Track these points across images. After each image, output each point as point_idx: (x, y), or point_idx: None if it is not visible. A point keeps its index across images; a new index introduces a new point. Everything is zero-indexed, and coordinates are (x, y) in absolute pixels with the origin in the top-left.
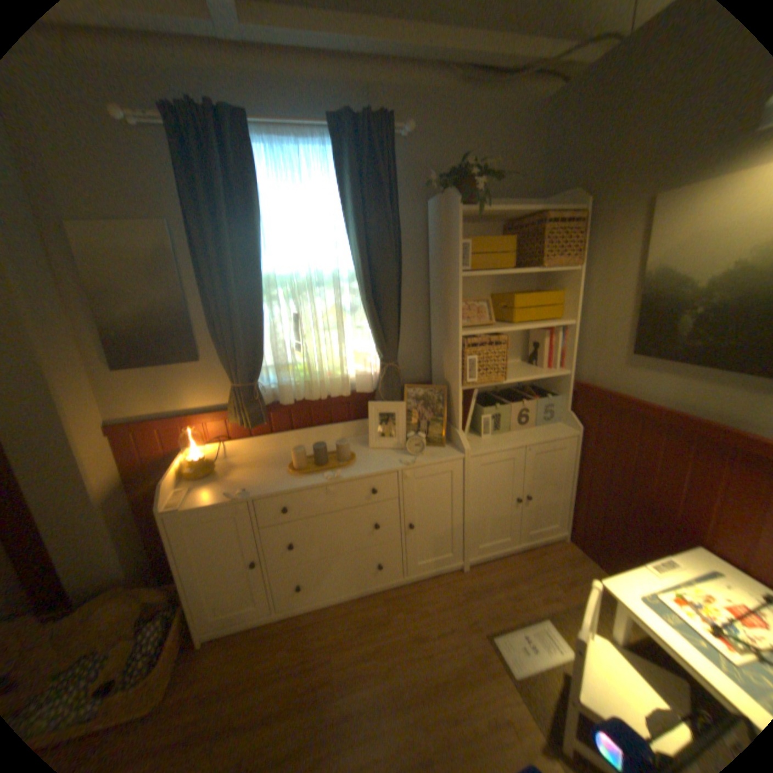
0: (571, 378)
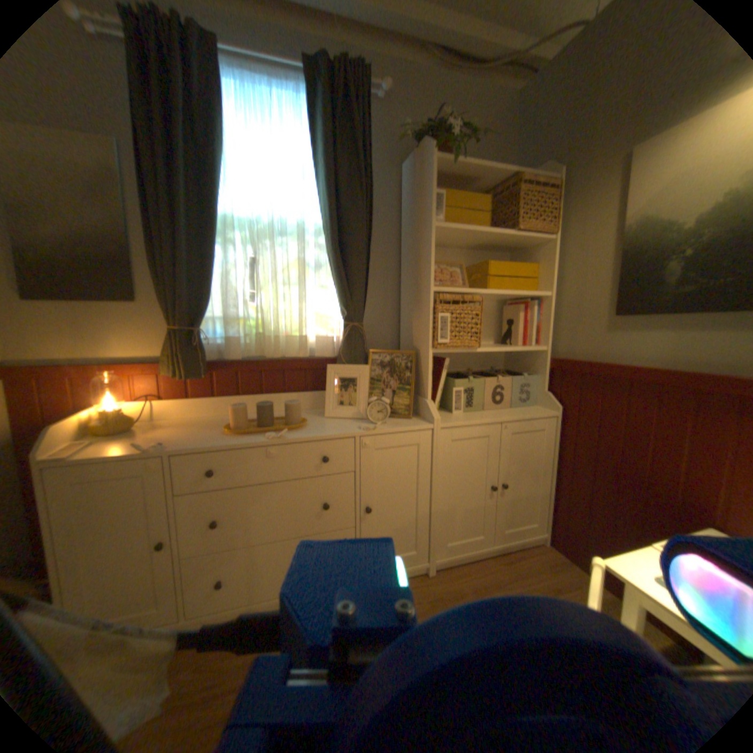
0: (547, 354)
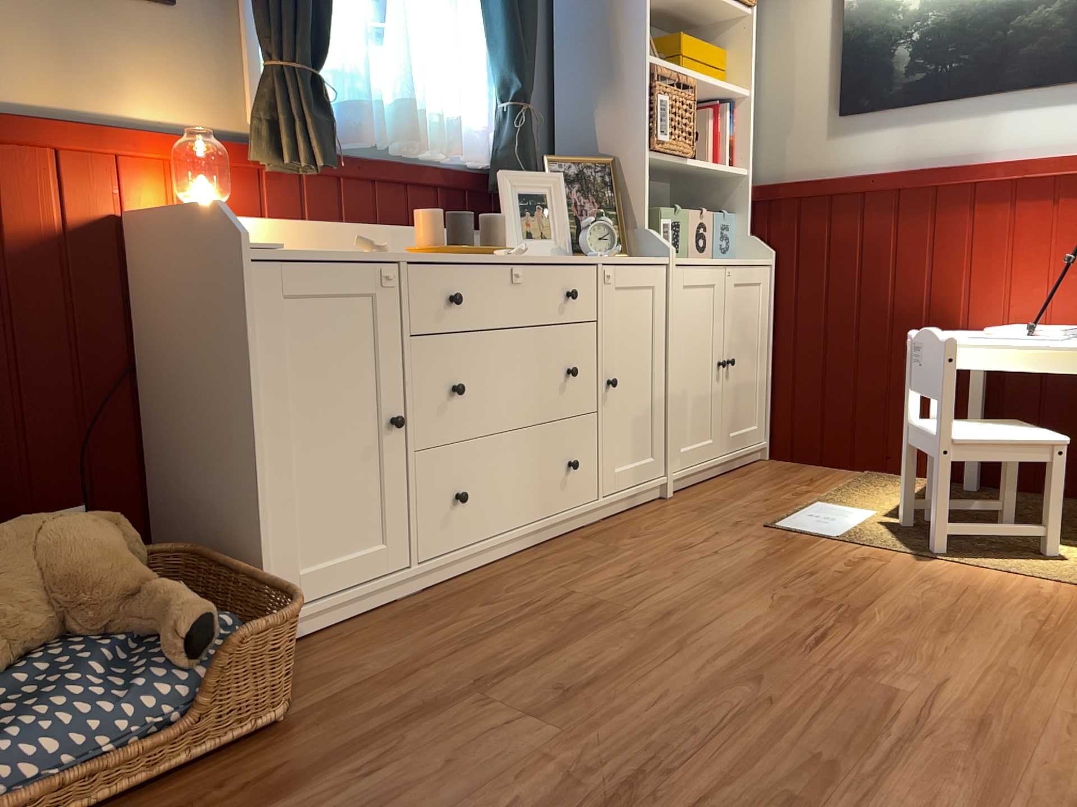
0: (747, 181)
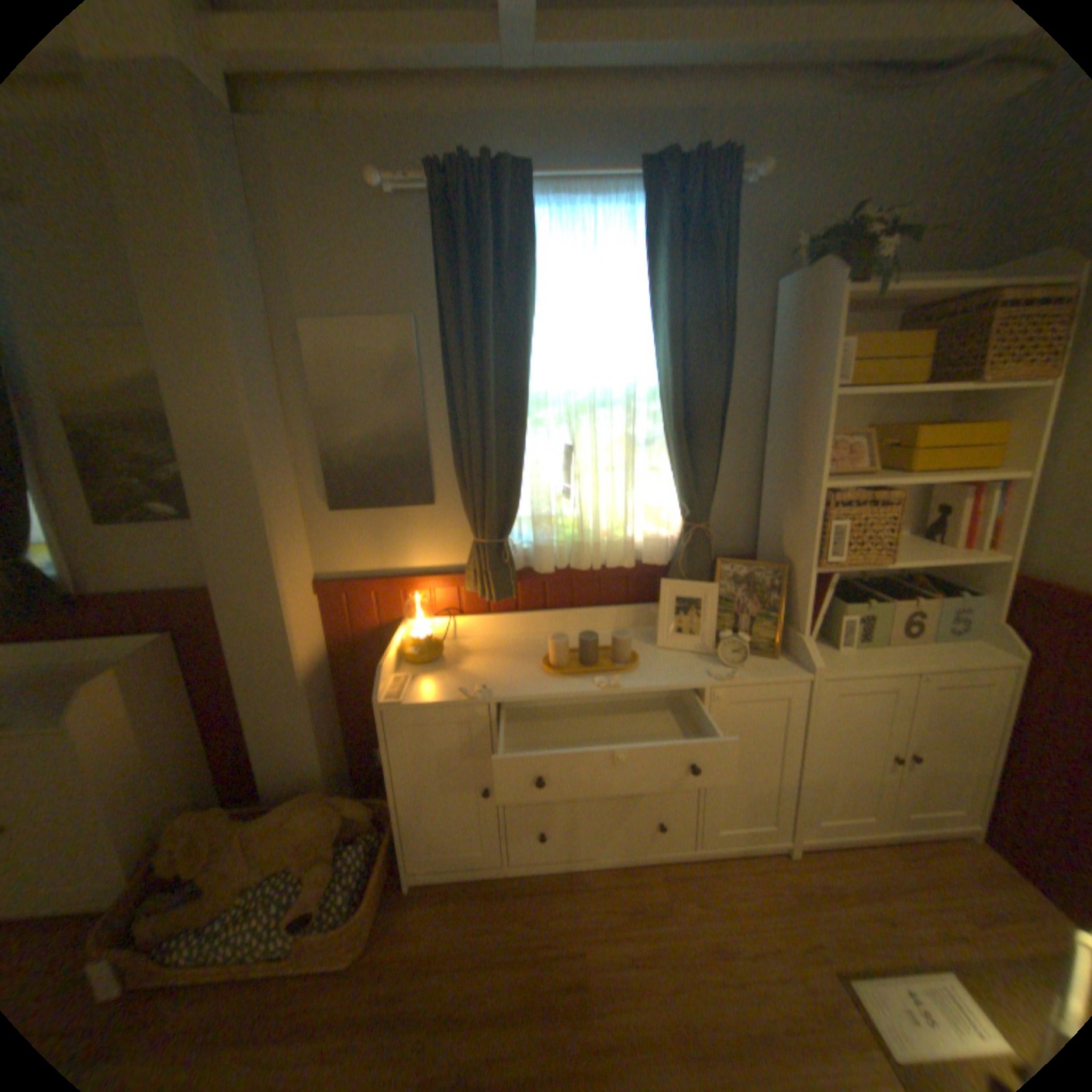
0: (1012, 568)
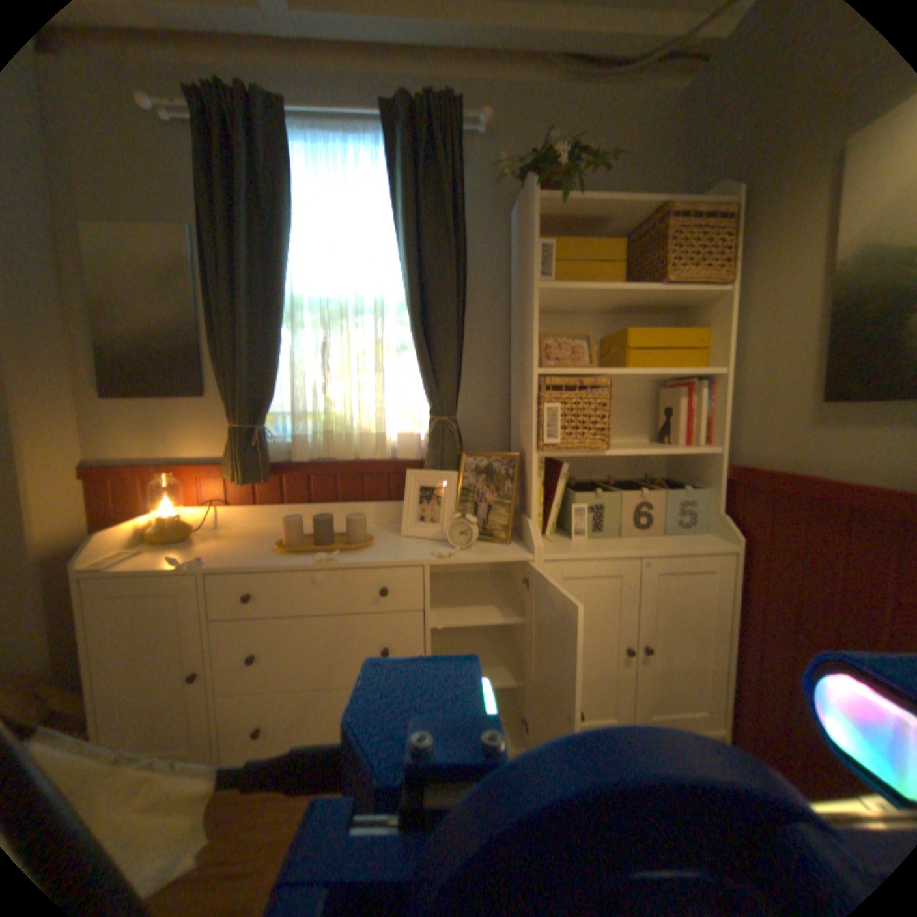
0: (724, 459)
